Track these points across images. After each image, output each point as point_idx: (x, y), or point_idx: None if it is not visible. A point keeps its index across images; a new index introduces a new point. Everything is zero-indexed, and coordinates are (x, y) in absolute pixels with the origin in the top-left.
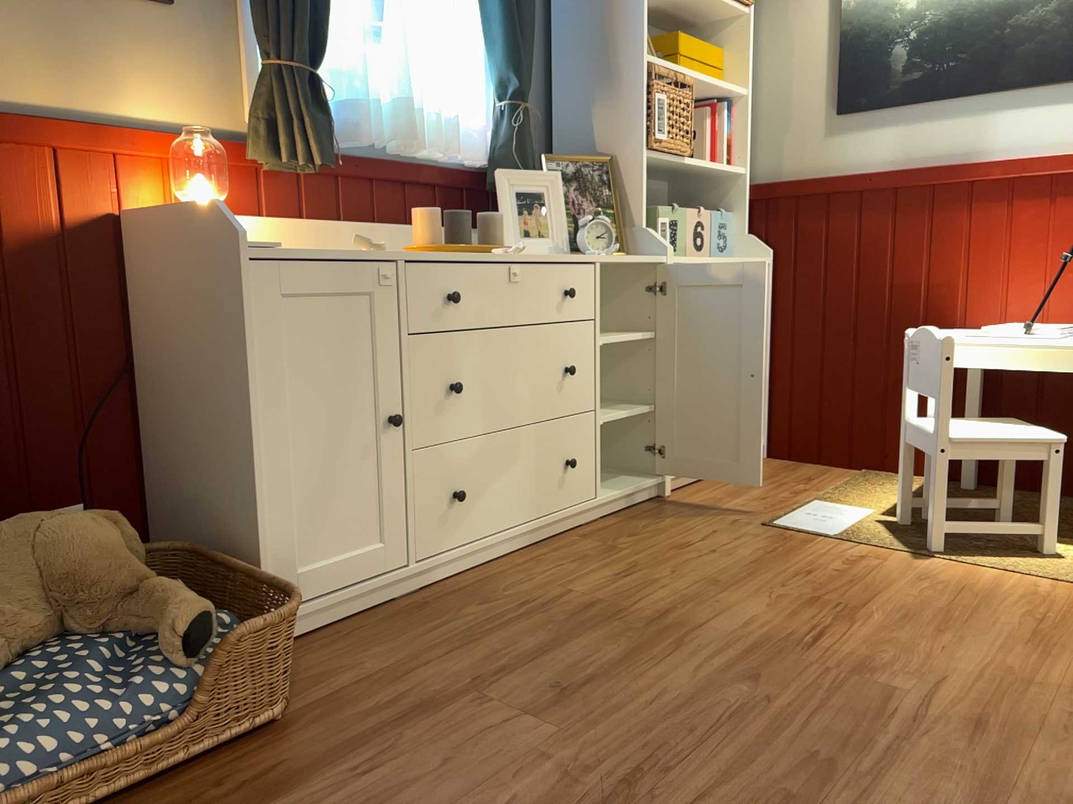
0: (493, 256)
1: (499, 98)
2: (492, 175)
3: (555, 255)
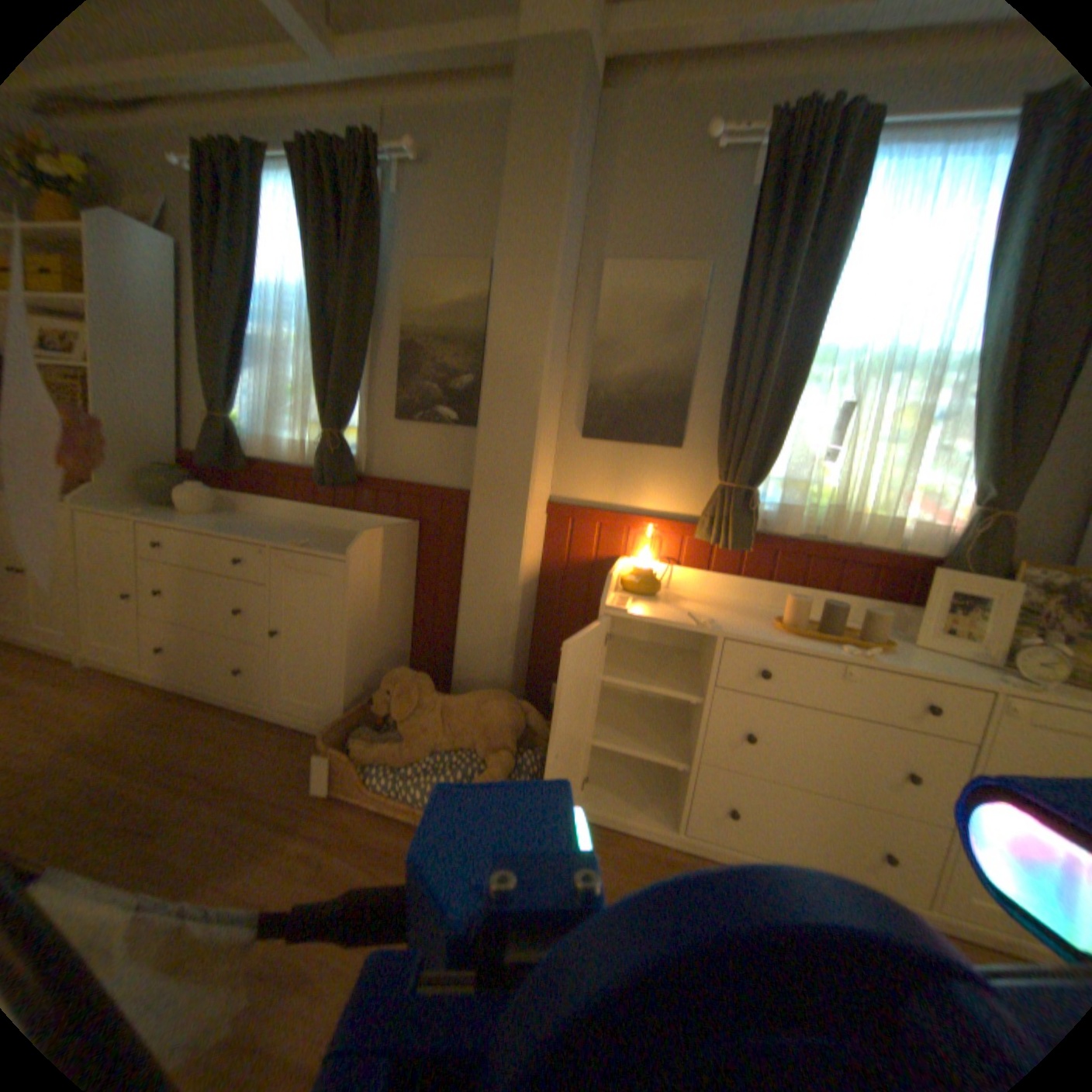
0: (834, 655)
1: (977, 503)
2: (947, 568)
3: (935, 671)
